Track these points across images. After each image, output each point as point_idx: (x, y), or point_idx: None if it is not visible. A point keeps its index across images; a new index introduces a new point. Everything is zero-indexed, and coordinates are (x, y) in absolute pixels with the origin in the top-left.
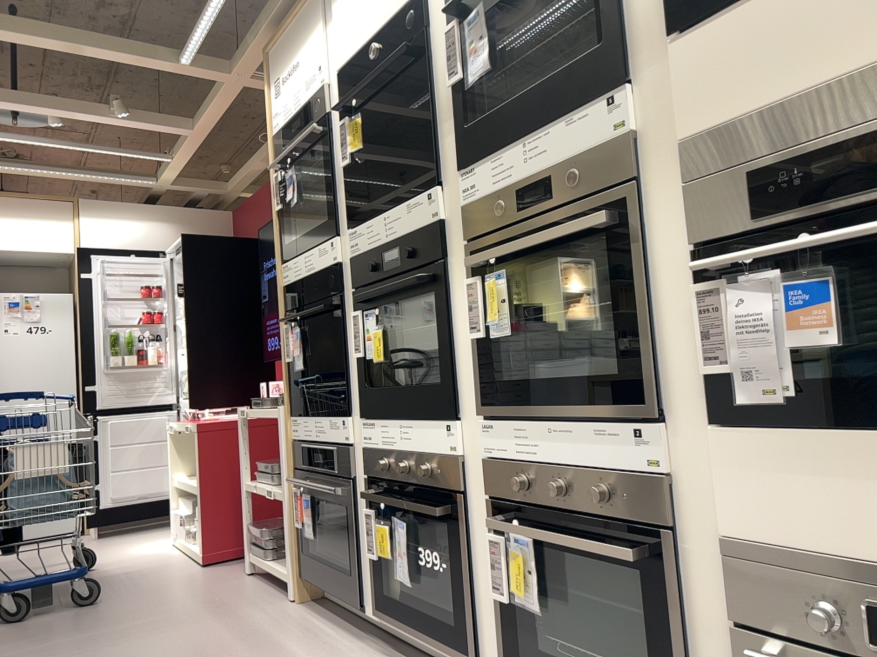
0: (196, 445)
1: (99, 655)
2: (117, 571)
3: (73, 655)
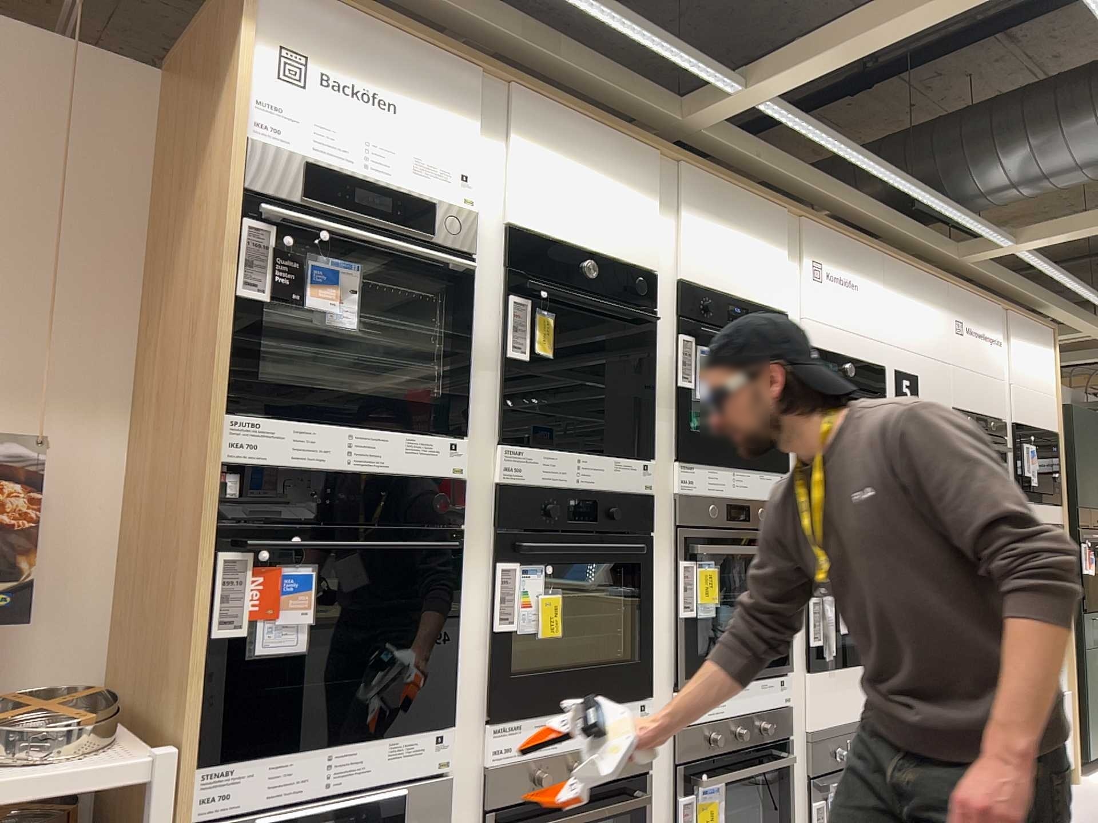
0: None
1: None
2: None
3: None
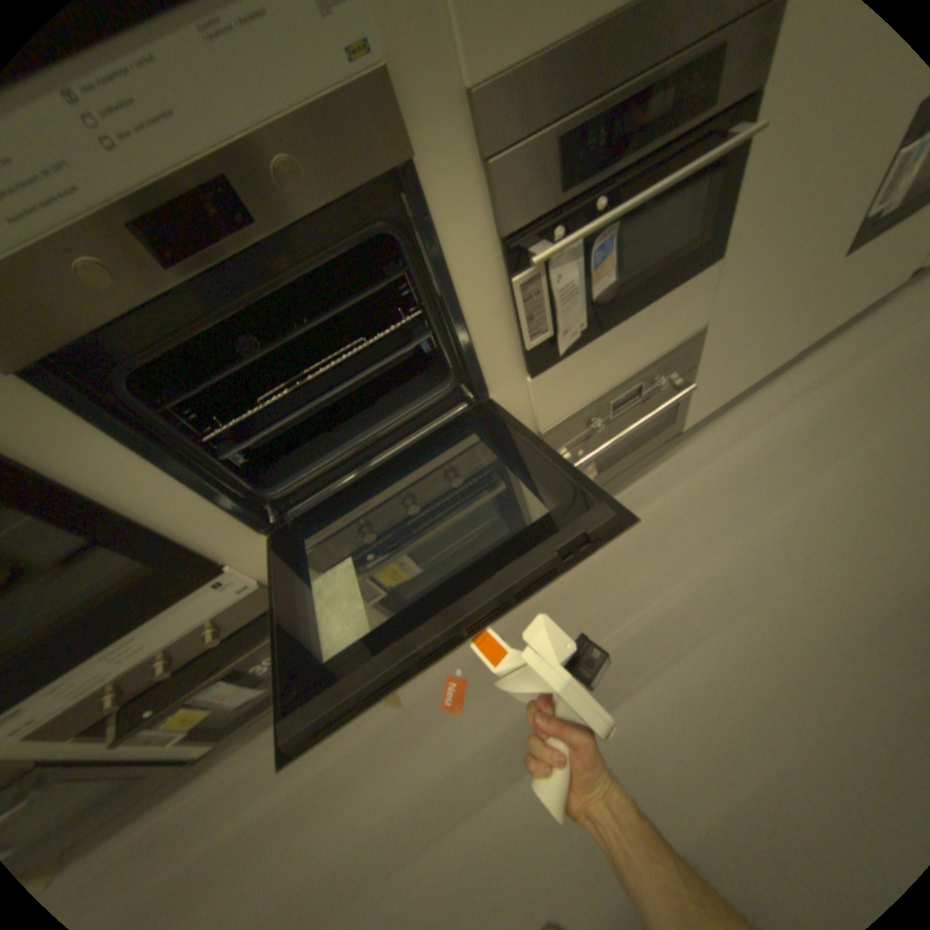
0: None
1: None
2: None
3: None
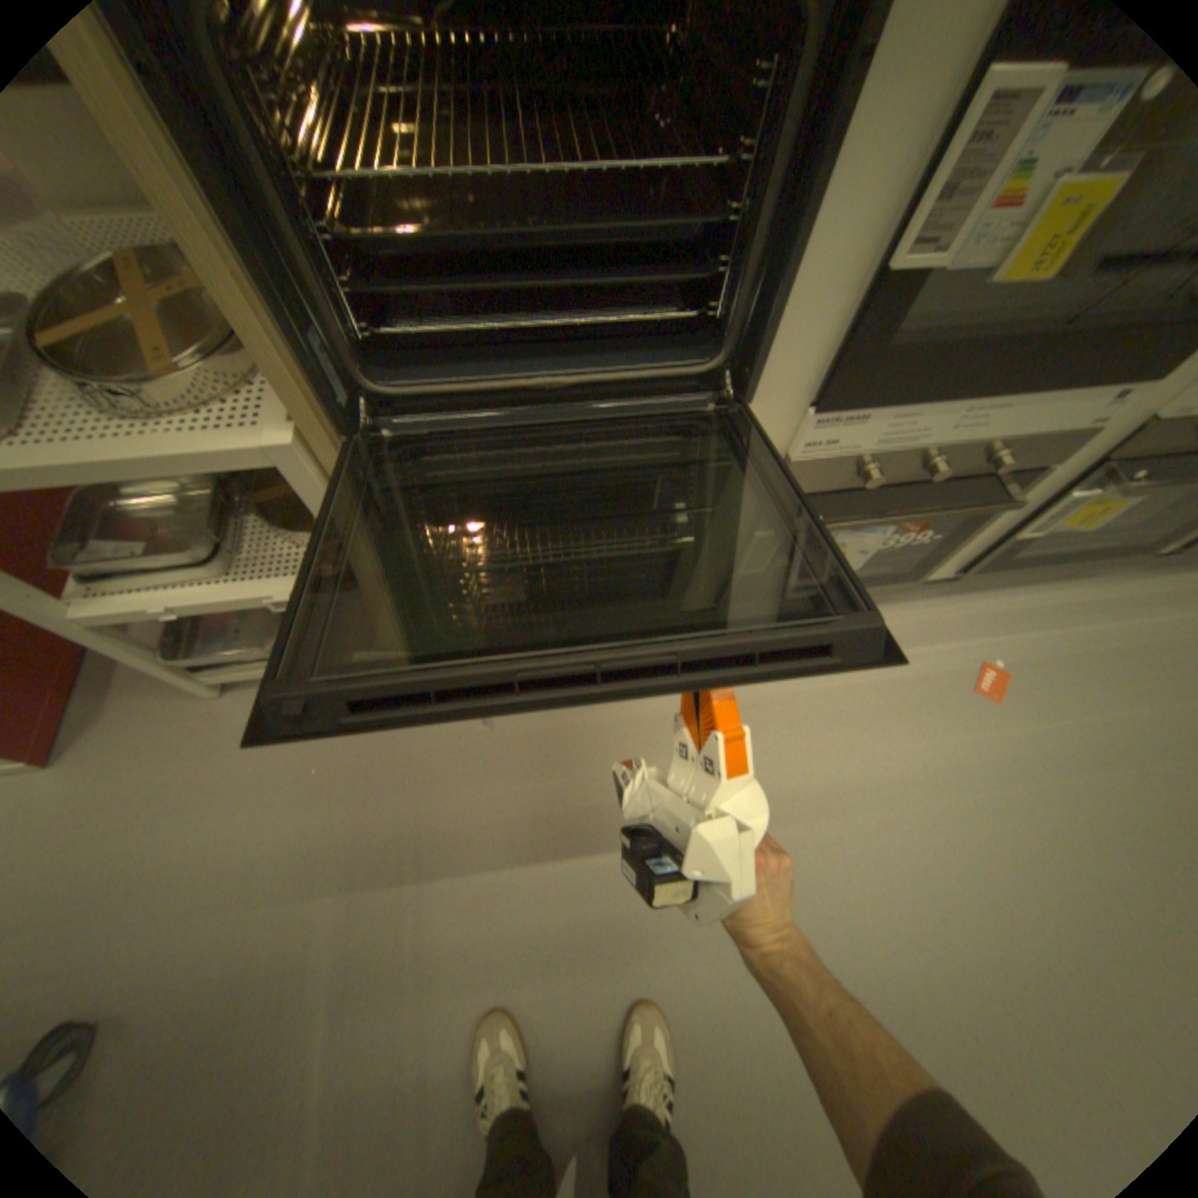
0: None
1: (456, 1006)
2: None
3: (417, 1062)
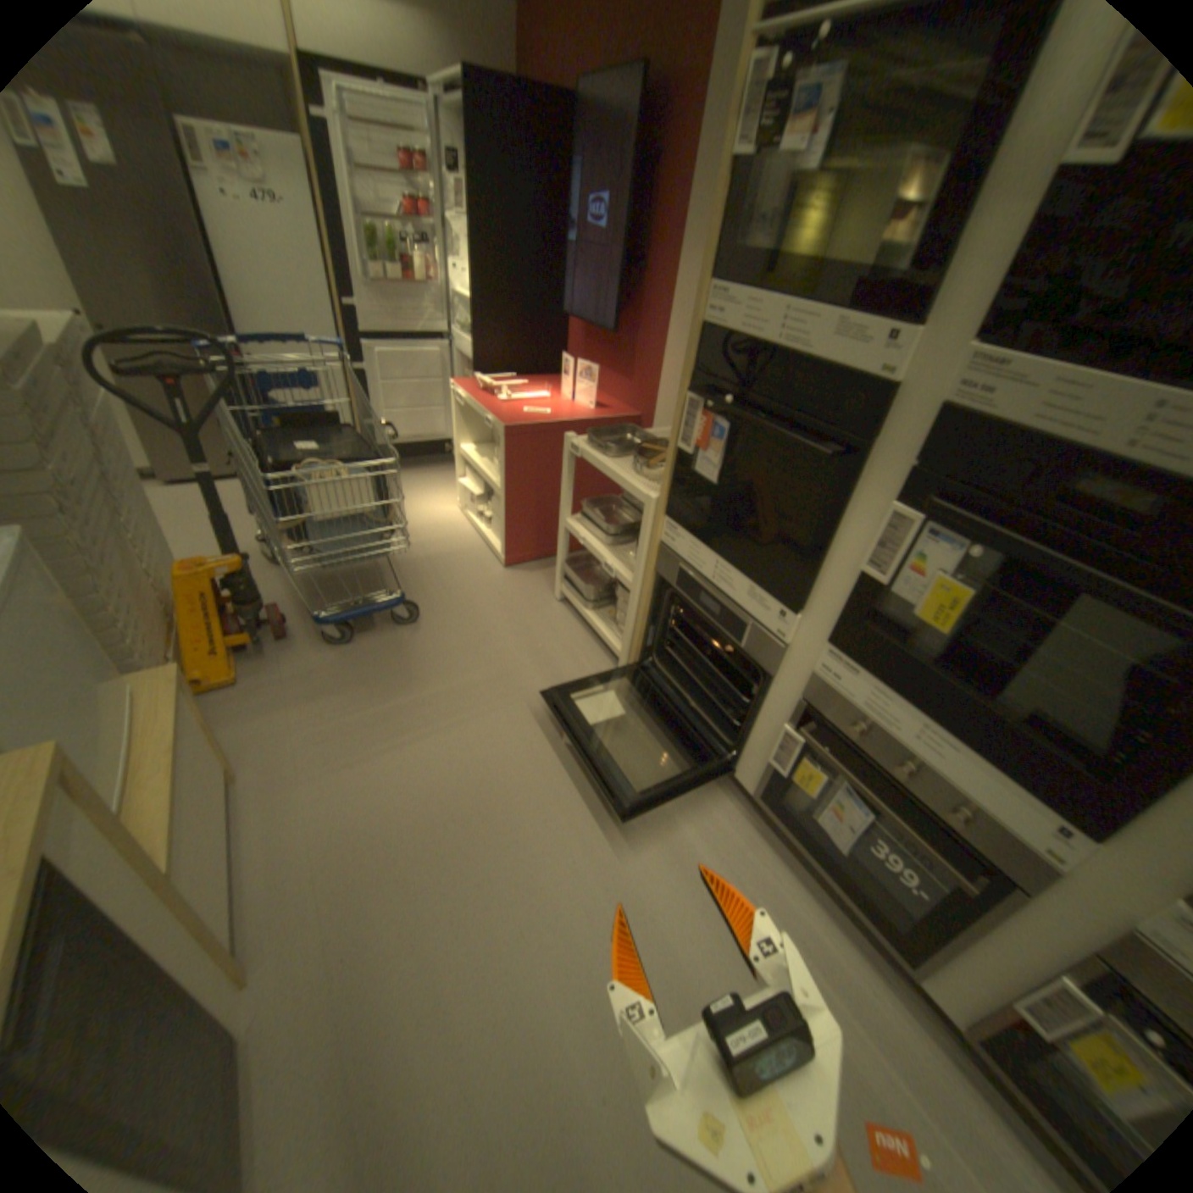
0: (503, 453)
1: (453, 748)
2: (418, 555)
3: (425, 740)
